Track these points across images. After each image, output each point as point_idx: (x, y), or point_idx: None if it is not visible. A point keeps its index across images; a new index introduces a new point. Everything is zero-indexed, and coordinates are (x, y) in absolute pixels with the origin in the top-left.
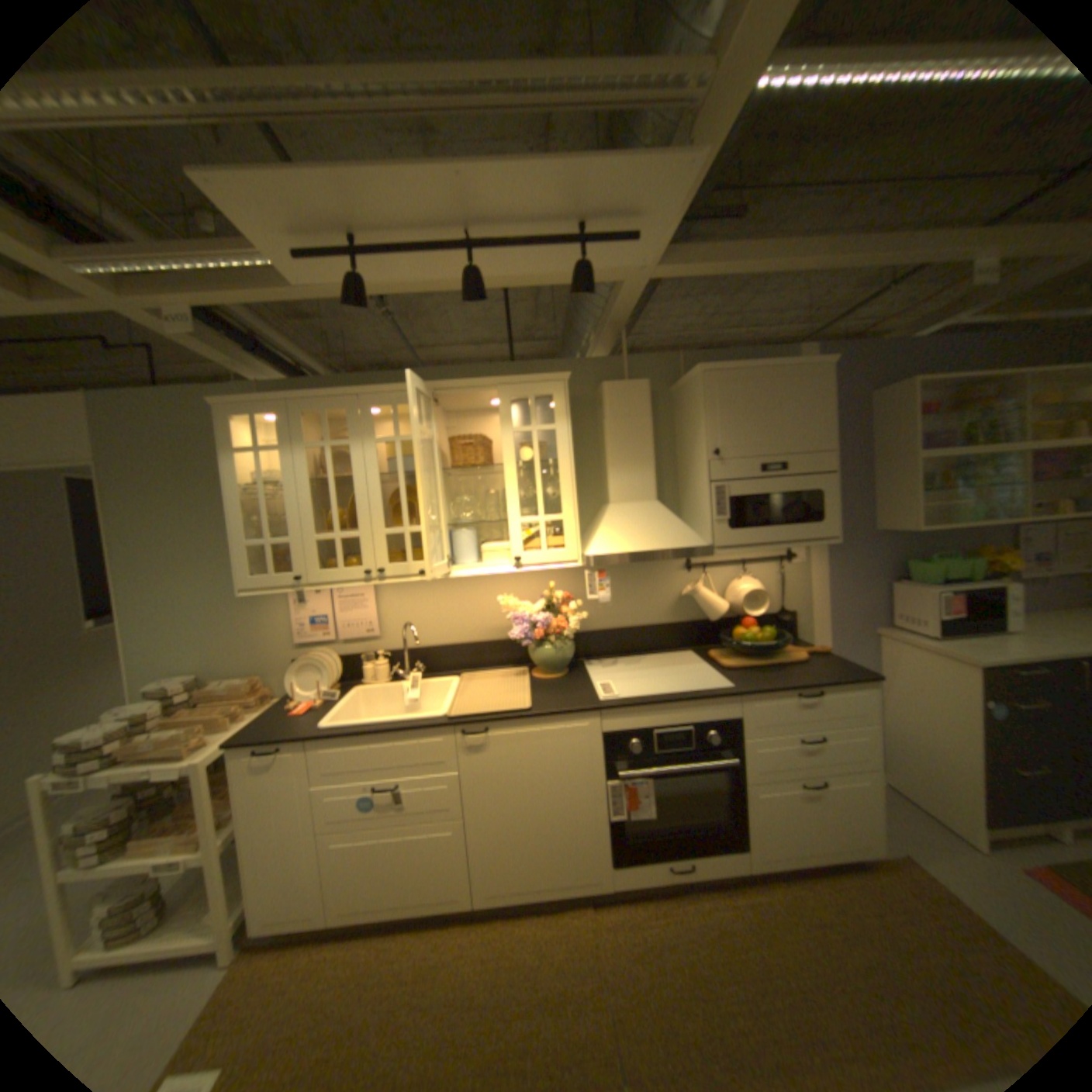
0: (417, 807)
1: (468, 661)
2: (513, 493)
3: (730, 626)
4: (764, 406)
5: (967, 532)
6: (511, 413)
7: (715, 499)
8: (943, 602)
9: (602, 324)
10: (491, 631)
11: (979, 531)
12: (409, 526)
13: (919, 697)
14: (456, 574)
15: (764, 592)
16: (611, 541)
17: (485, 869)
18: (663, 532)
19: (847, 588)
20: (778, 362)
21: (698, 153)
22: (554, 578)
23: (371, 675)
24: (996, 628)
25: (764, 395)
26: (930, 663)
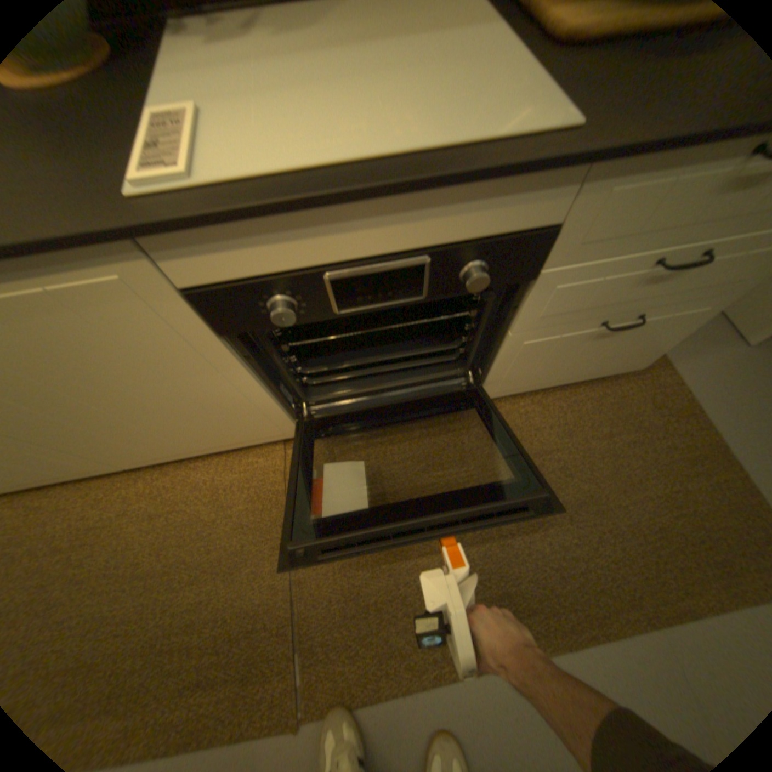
0: None
1: None
2: None
3: None
4: None
5: None
6: None
7: None
8: None
9: None
10: None
11: None
12: None
13: None
14: None
15: None
16: None
17: (103, 453)
18: None
19: None
20: None
21: None
22: None
23: None
24: None
25: None
26: None
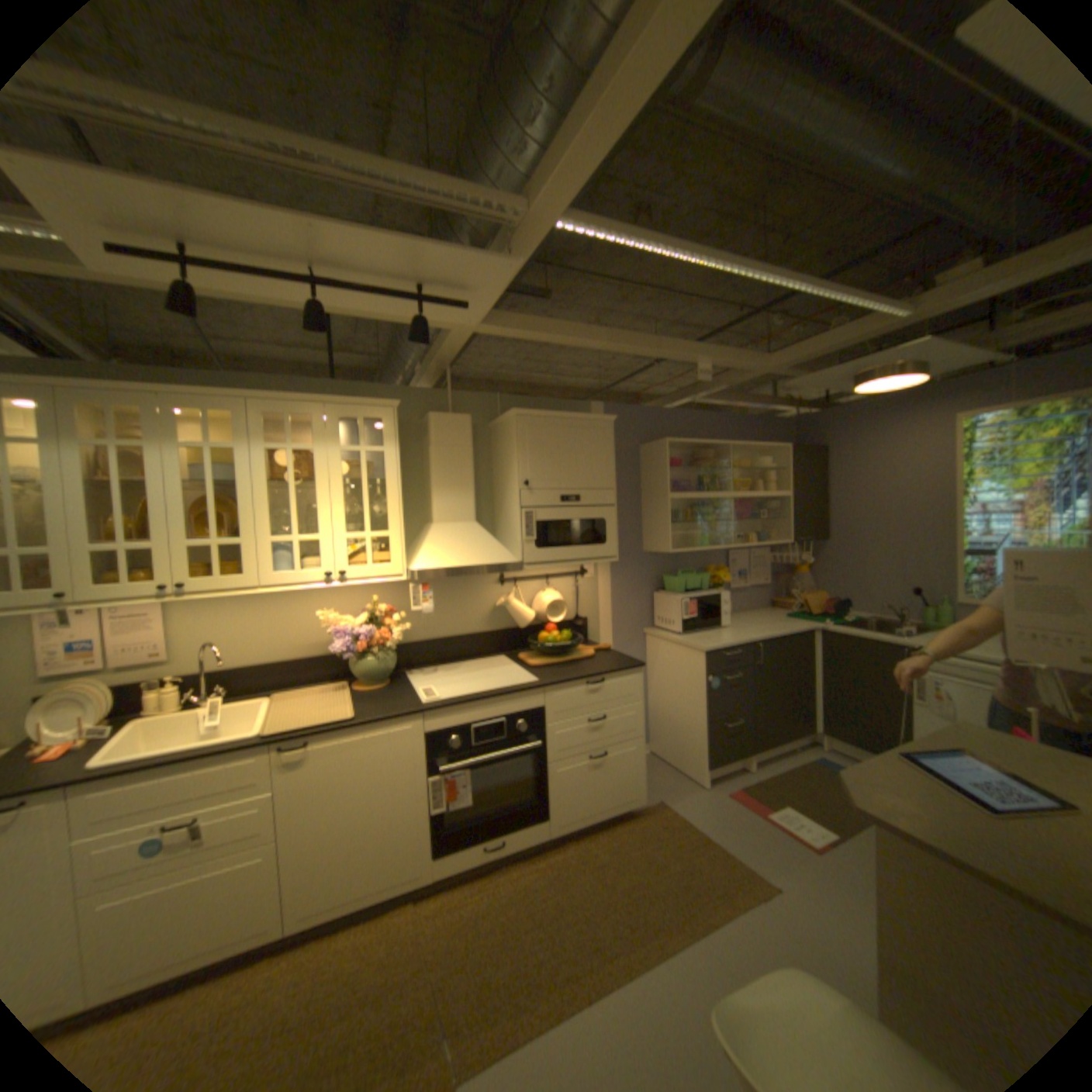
0: (222, 838)
1: (280, 681)
2: (340, 509)
3: (536, 632)
4: (564, 449)
5: (700, 555)
6: (340, 432)
7: (525, 523)
8: (684, 606)
9: (430, 359)
10: (308, 647)
11: (707, 554)
12: (220, 538)
13: (670, 679)
14: (274, 589)
15: (563, 601)
16: (435, 556)
17: (300, 889)
18: (482, 550)
19: (624, 597)
20: (574, 416)
21: (516, 255)
22: (378, 593)
23: (155, 705)
24: (715, 624)
25: (563, 440)
26: (676, 653)
